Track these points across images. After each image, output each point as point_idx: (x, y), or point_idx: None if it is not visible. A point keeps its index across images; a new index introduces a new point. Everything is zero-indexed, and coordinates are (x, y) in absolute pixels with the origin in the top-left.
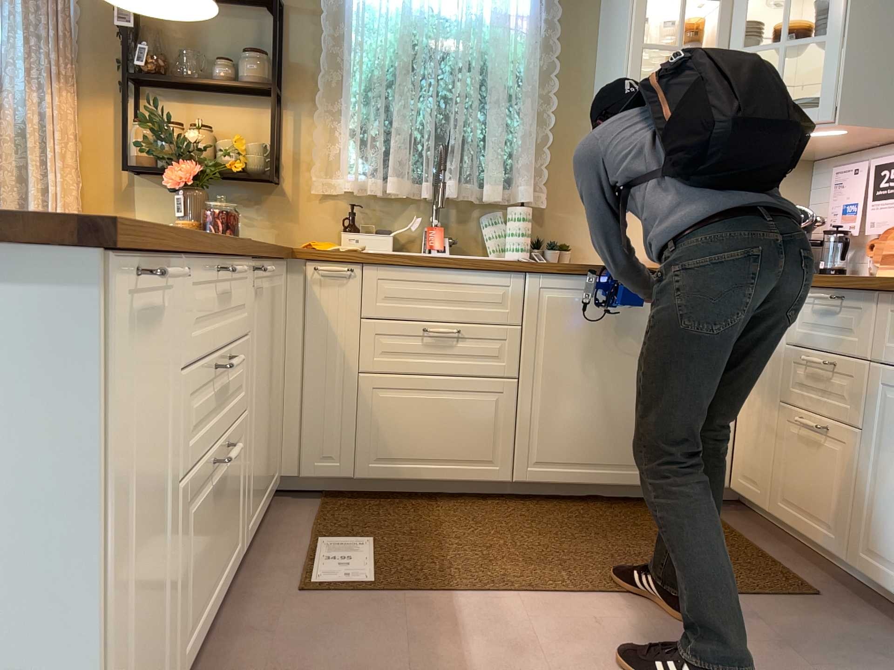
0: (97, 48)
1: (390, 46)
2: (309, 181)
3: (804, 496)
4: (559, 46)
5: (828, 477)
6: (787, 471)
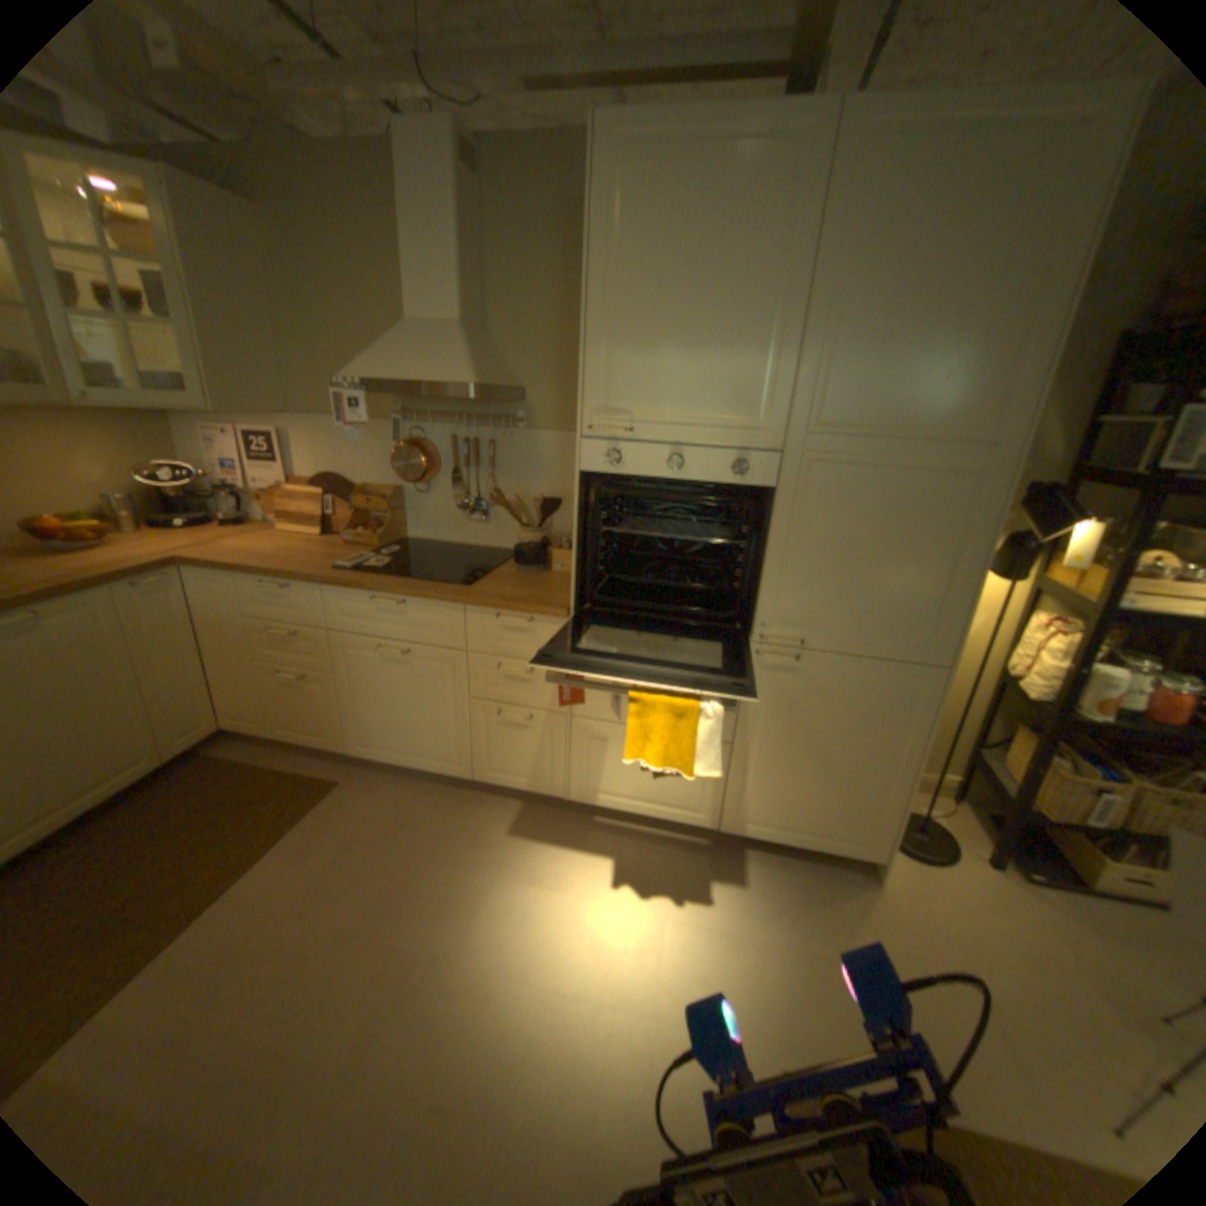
0: None
1: None
2: None
3: (296, 722)
4: None
5: (313, 707)
6: (274, 709)
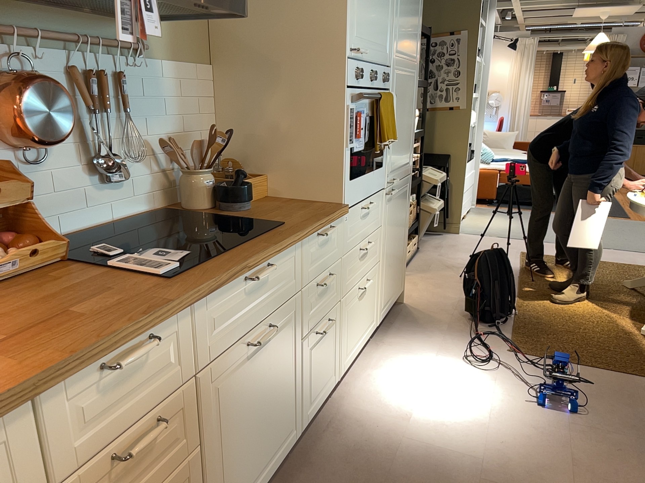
0: None
1: None
2: None
3: None
4: None
5: None
6: None
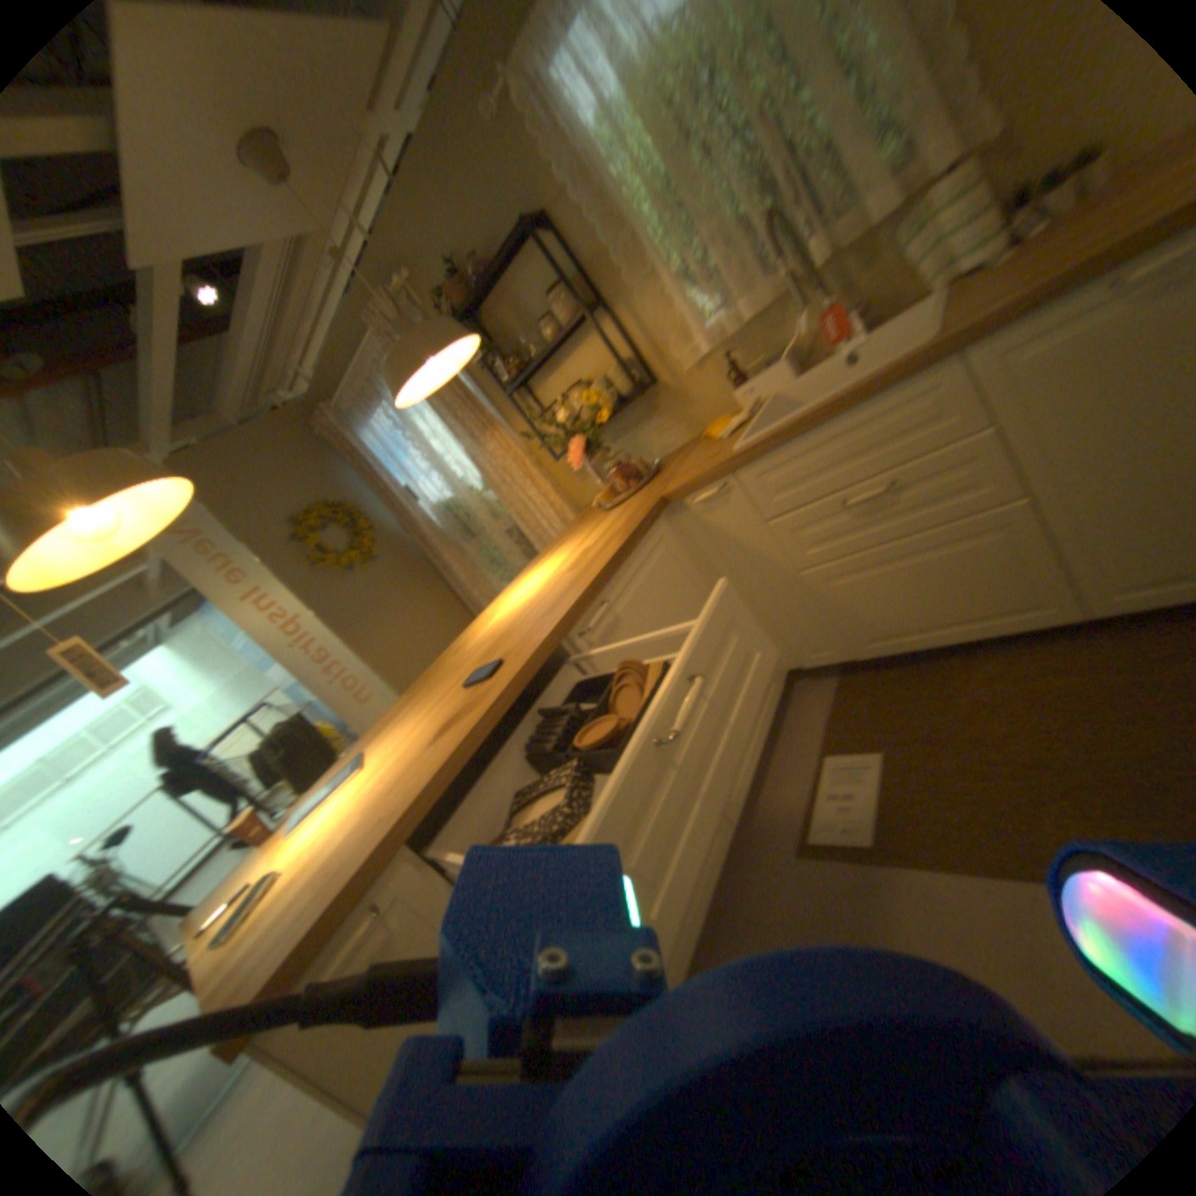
0: (484, 379)
1: (646, 136)
2: (676, 360)
3: None
4: None
5: None
6: None
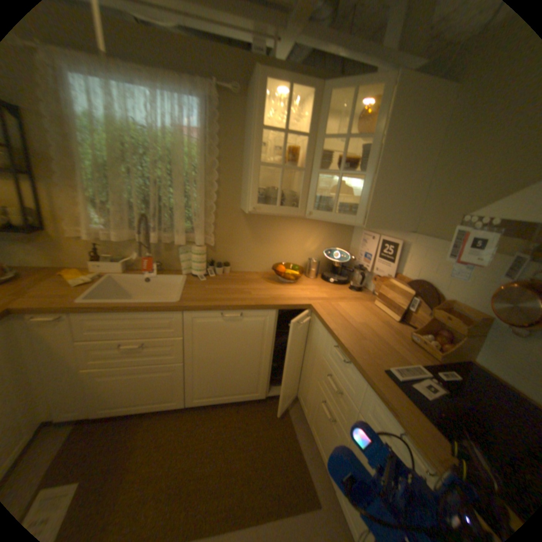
0: None
1: (103, 143)
2: (62, 229)
3: (322, 438)
4: (217, 151)
5: (333, 443)
6: (317, 416)
